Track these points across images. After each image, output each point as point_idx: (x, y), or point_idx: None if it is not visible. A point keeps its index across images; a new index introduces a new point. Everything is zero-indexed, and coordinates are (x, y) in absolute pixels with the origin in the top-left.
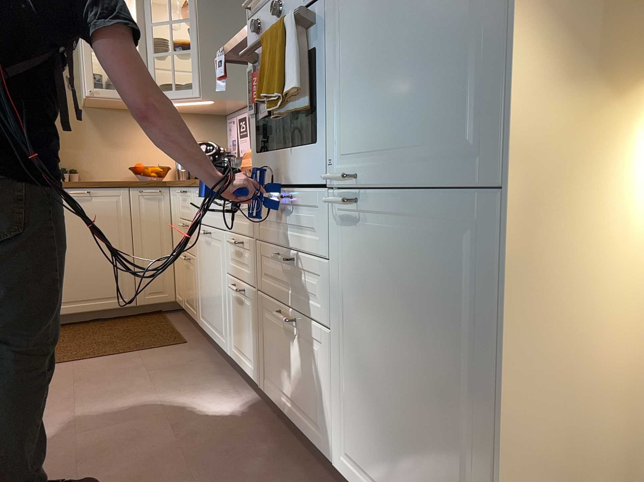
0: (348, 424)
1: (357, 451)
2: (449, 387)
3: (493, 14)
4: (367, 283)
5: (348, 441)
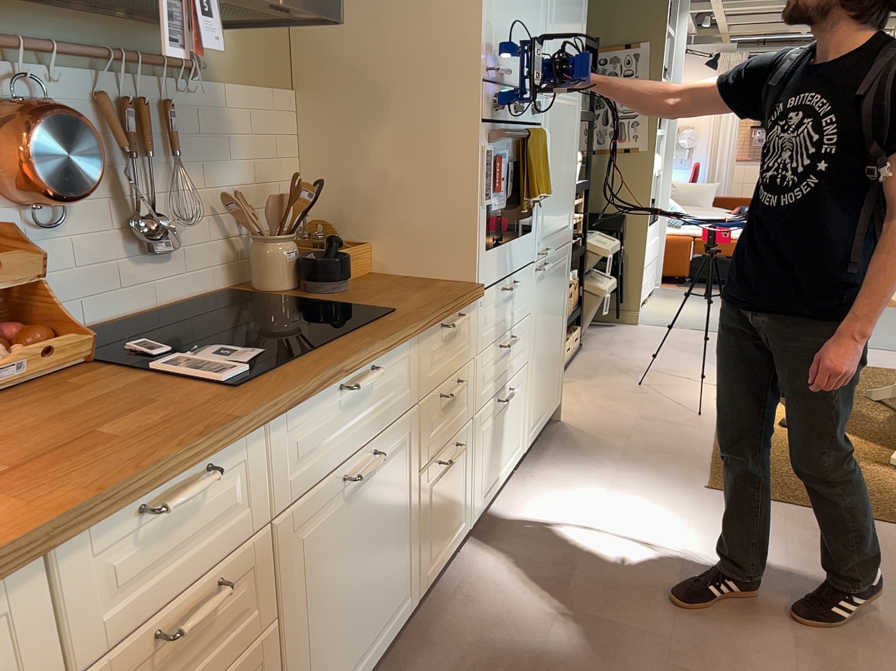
0: (531, 406)
1: (534, 413)
2: (558, 326)
3: (571, 180)
4: (543, 308)
5: (530, 417)
